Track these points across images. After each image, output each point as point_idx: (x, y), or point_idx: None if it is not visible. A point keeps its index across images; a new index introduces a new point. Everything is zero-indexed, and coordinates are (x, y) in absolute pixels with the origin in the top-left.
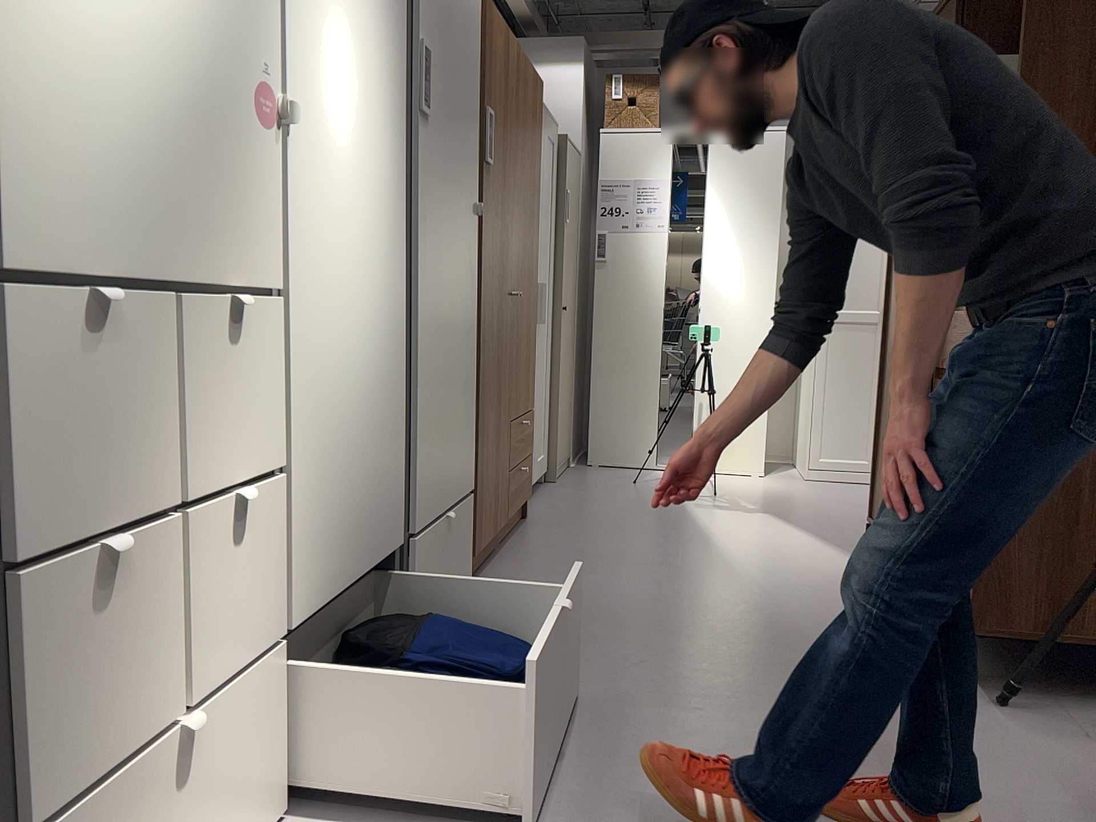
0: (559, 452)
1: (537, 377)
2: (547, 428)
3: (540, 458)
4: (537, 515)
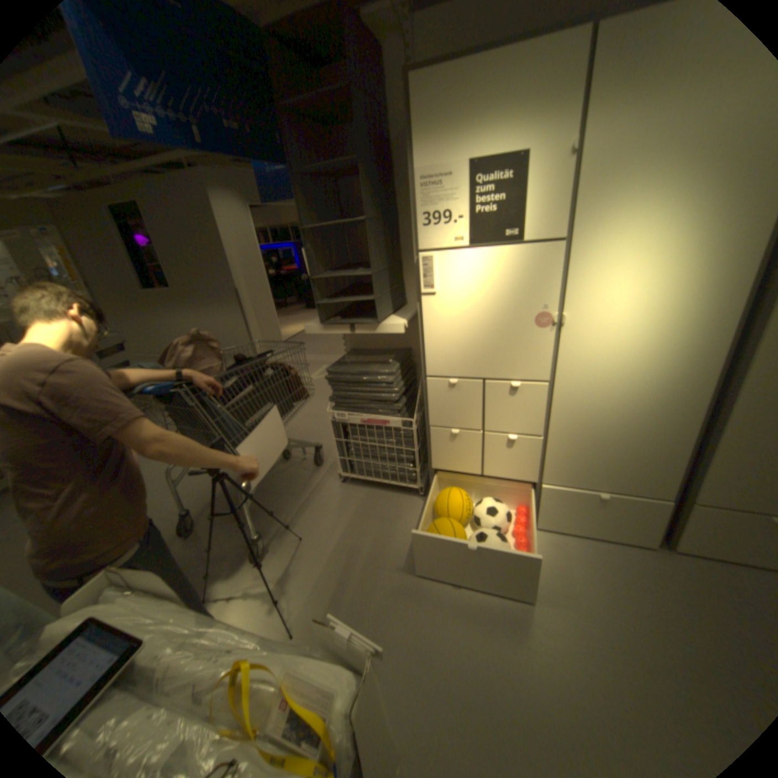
0: None
1: None
2: None
3: None
4: None
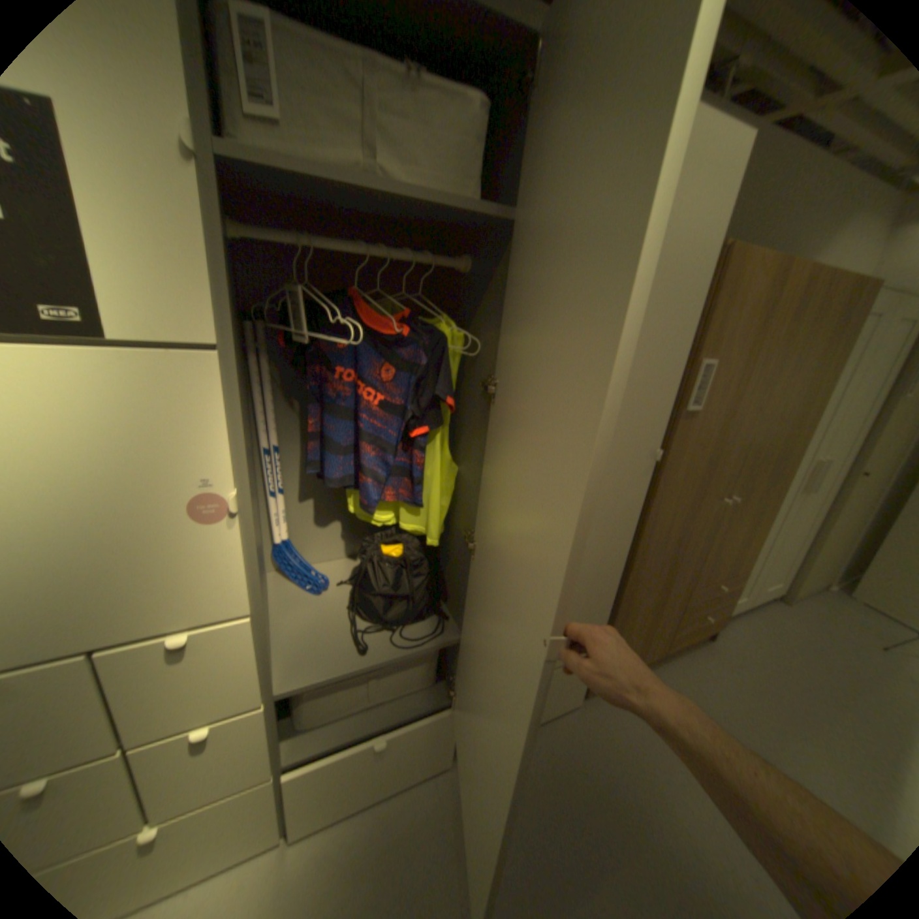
0: (809, 586)
1: (790, 535)
2: (799, 566)
3: (776, 588)
4: (734, 641)
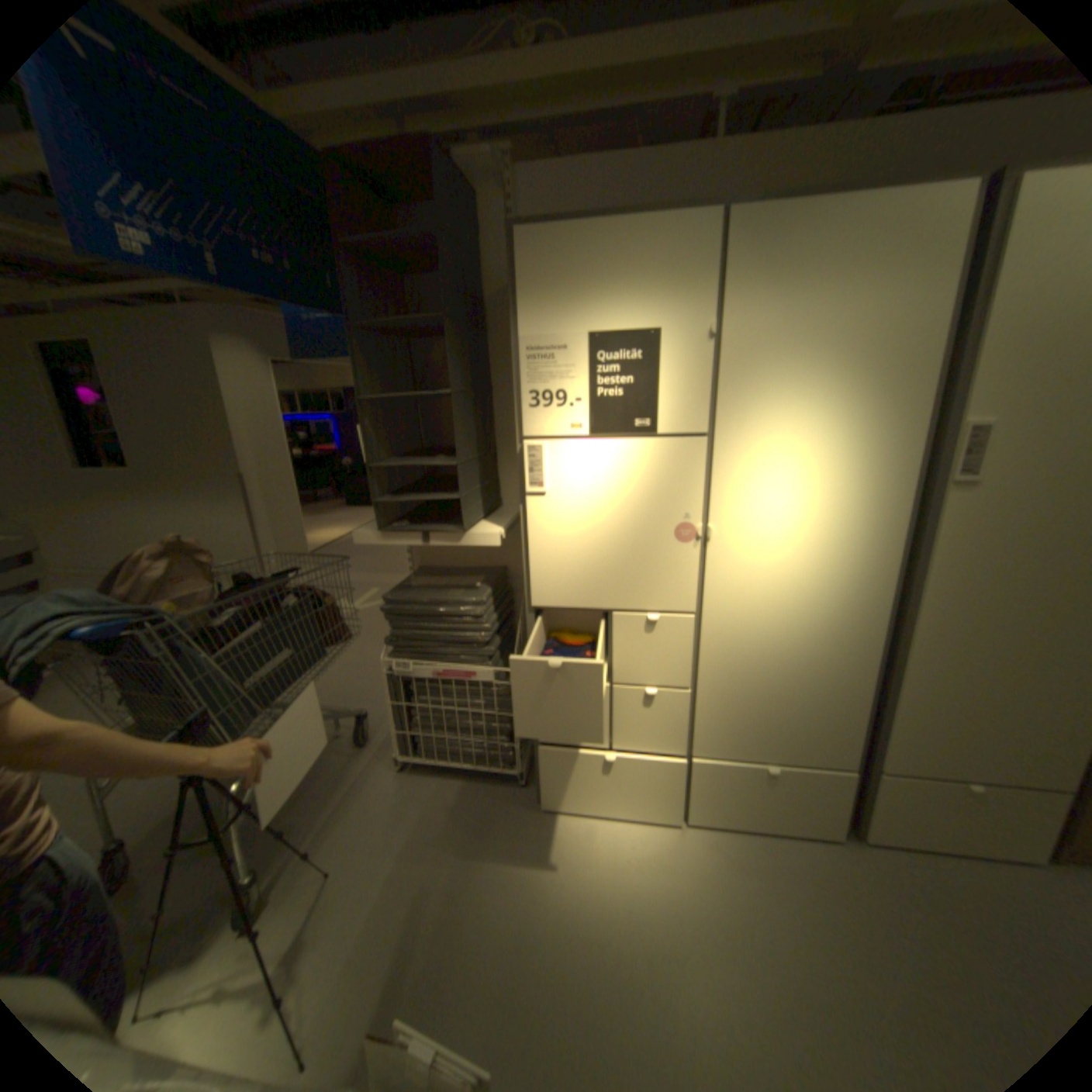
0: None
1: None
2: None
3: None
4: None
